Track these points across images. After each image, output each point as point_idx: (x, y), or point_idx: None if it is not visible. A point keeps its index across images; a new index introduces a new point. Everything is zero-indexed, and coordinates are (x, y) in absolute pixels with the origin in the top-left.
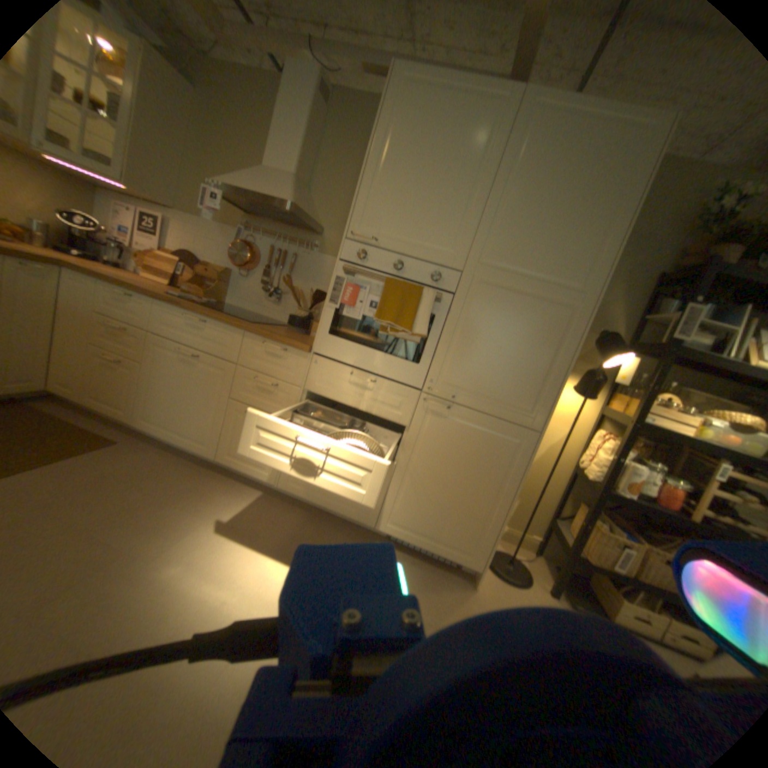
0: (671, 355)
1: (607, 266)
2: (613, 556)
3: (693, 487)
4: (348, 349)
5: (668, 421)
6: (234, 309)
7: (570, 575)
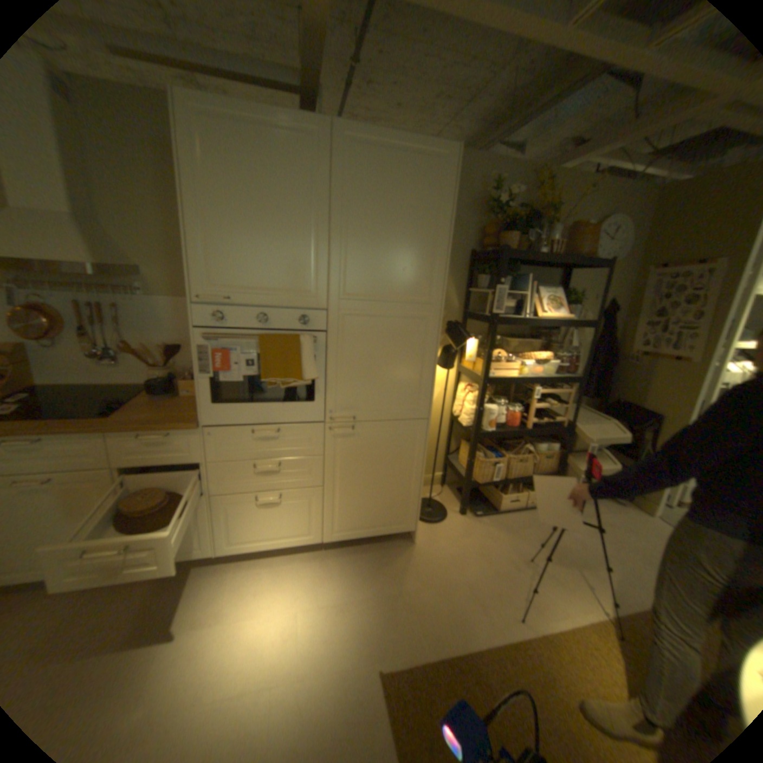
0: (494, 326)
1: (441, 280)
2: (490, 473)
3: (523, 406)
4: (240, 412)
5: (501, 371)
6: (56, 388)
7: (468, 496)
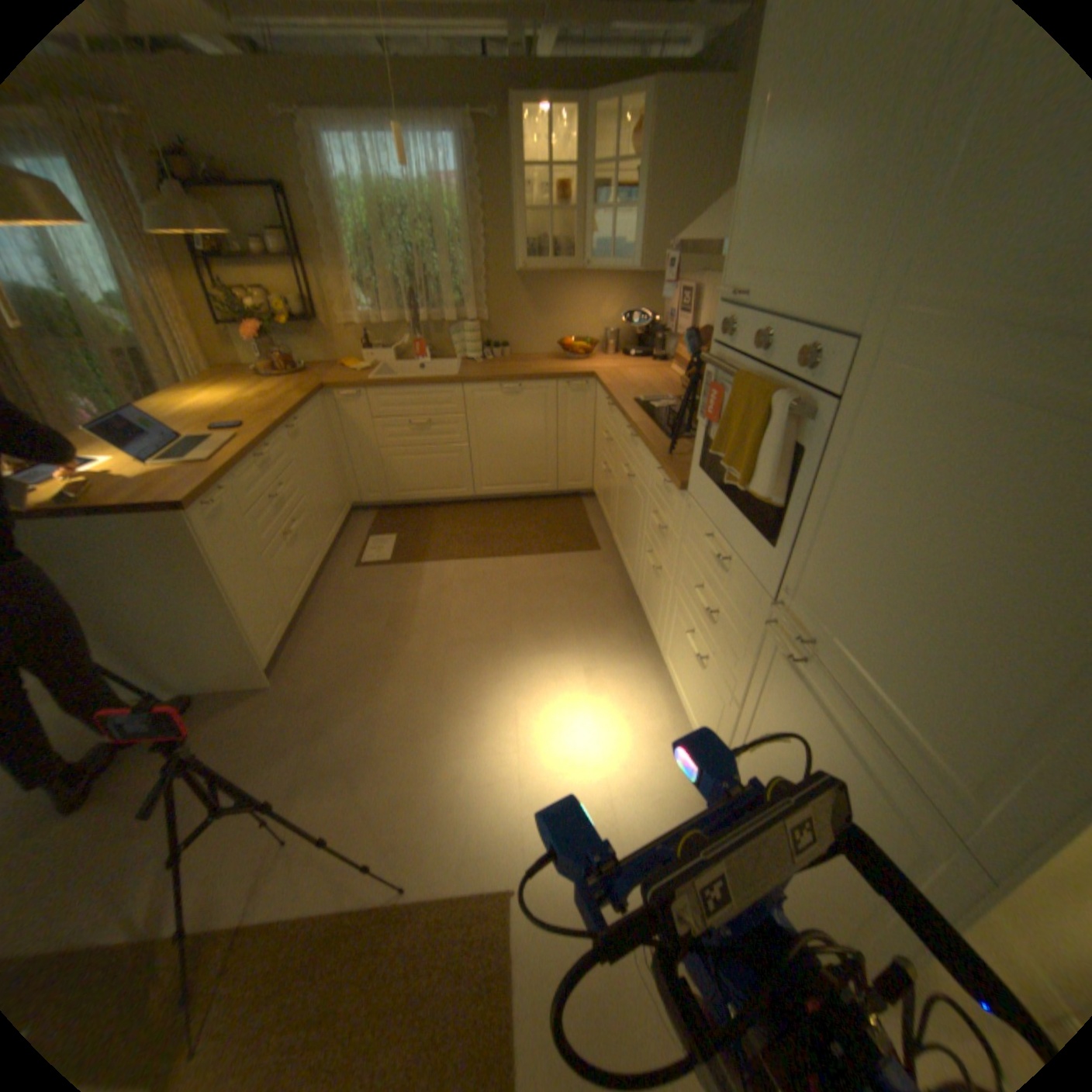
0: None
1: None
2: None
3: None
4: (710, 498)
5: None
6: None
7: None
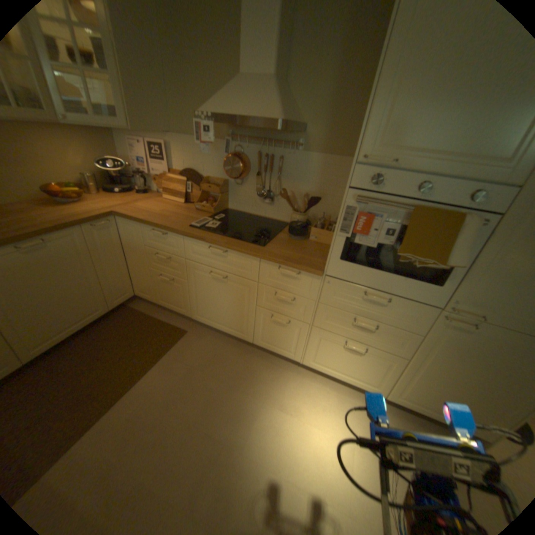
0: None
1: None
2: None
3: None
4: (361, 272)
5: None
6: (236, 212)
7: None
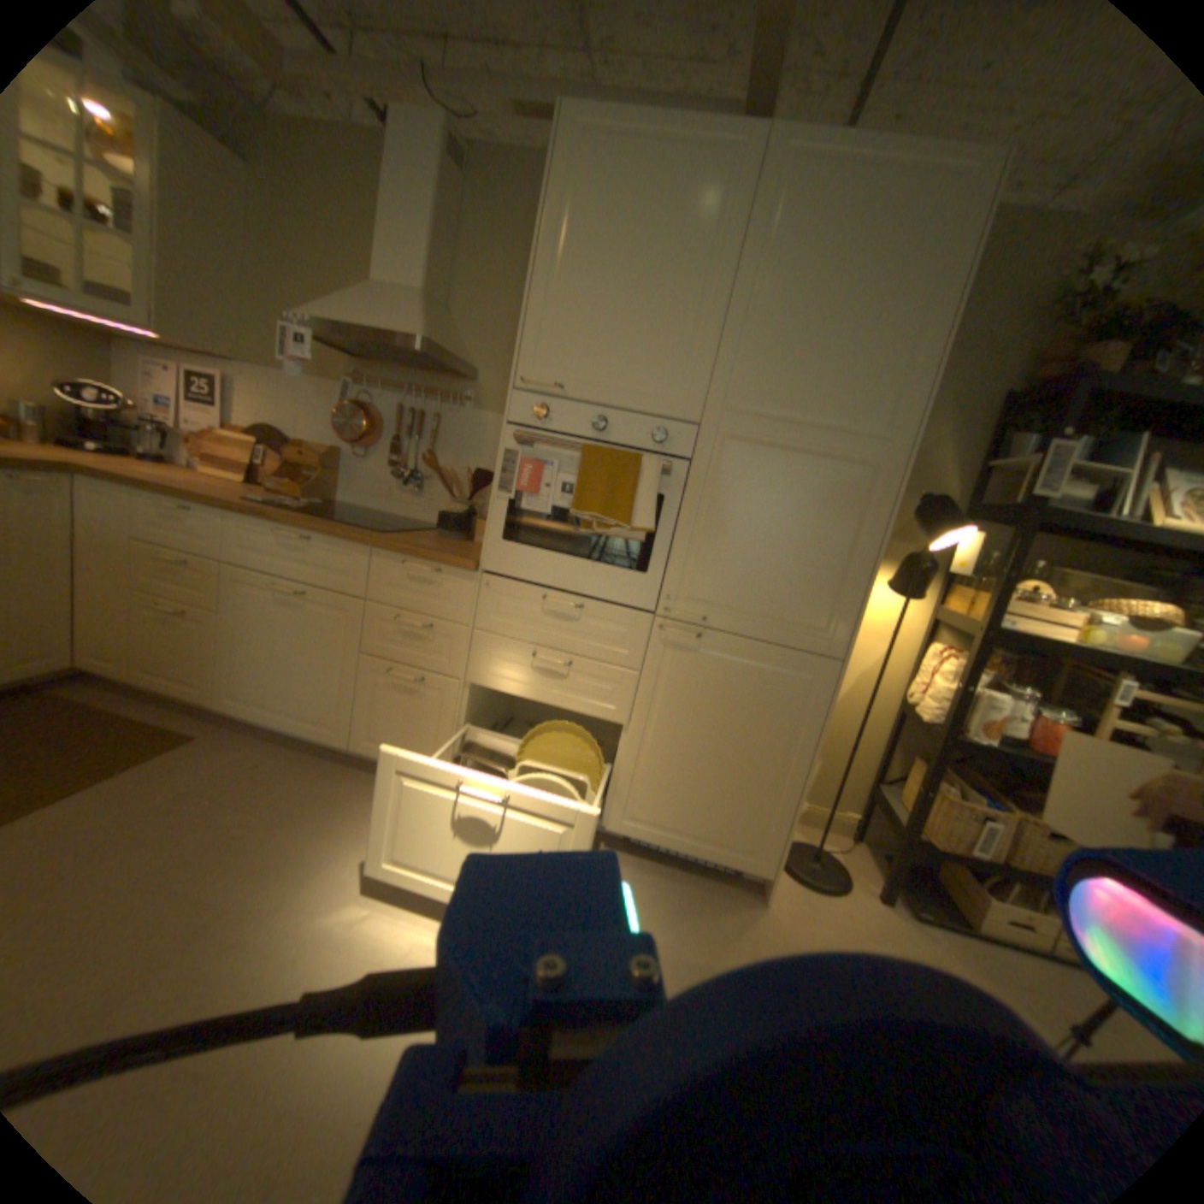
0: (1032, 522)
1: (922, 396)
2: (969, 836)
3: (1081, 719)
4: (534, 562)
5: (1036, 623)
6: (351, 509)
7: (906, 870)
